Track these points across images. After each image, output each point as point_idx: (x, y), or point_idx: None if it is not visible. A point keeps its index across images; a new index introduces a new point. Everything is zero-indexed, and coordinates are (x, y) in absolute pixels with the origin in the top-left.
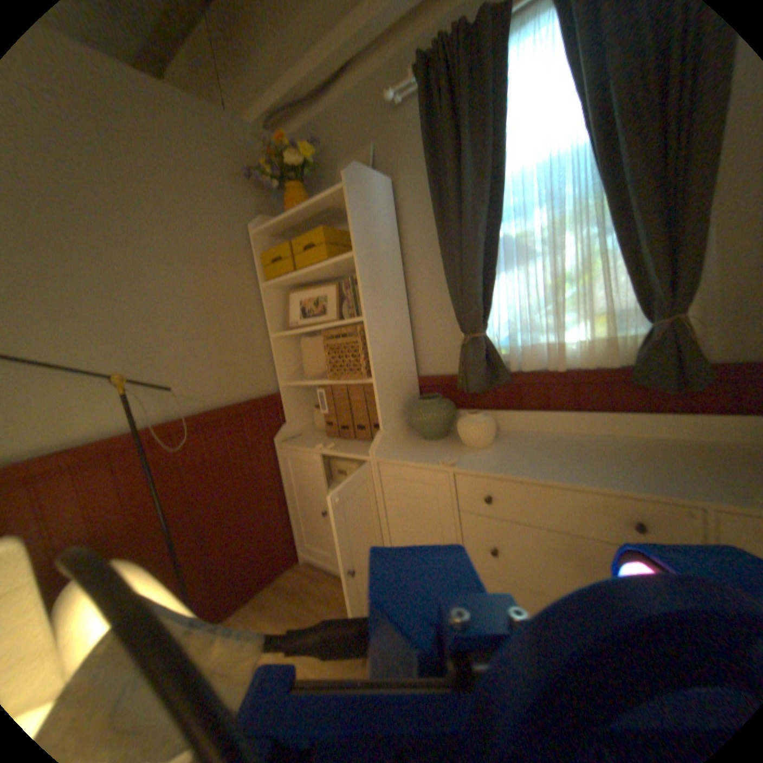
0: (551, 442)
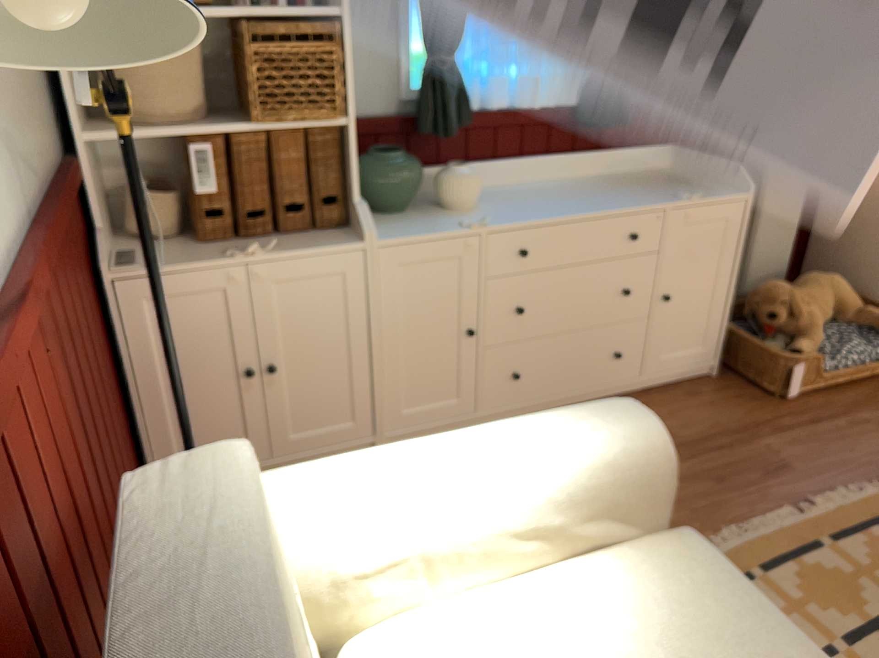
0: (519, 192)
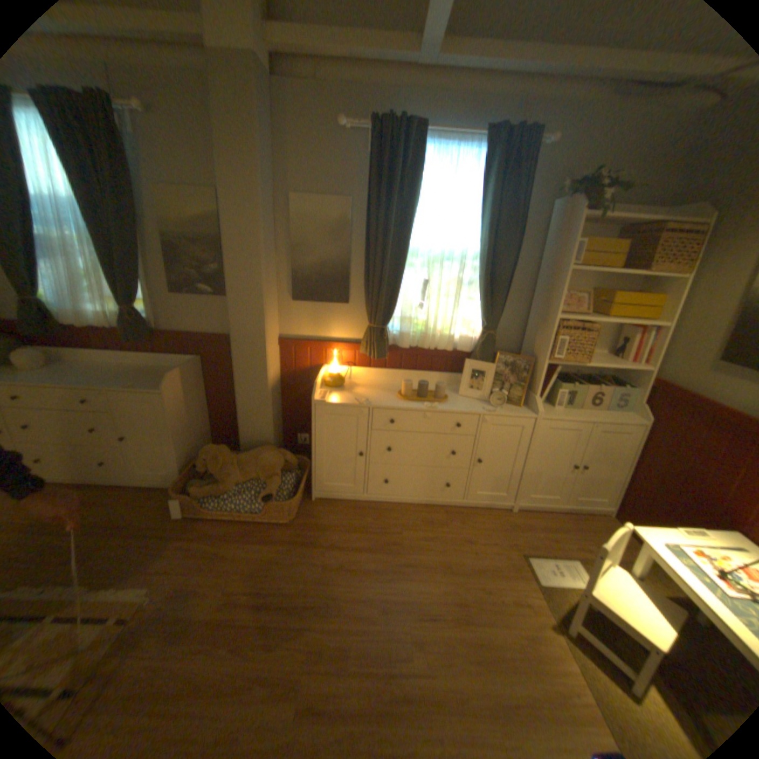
0: (79, 369)
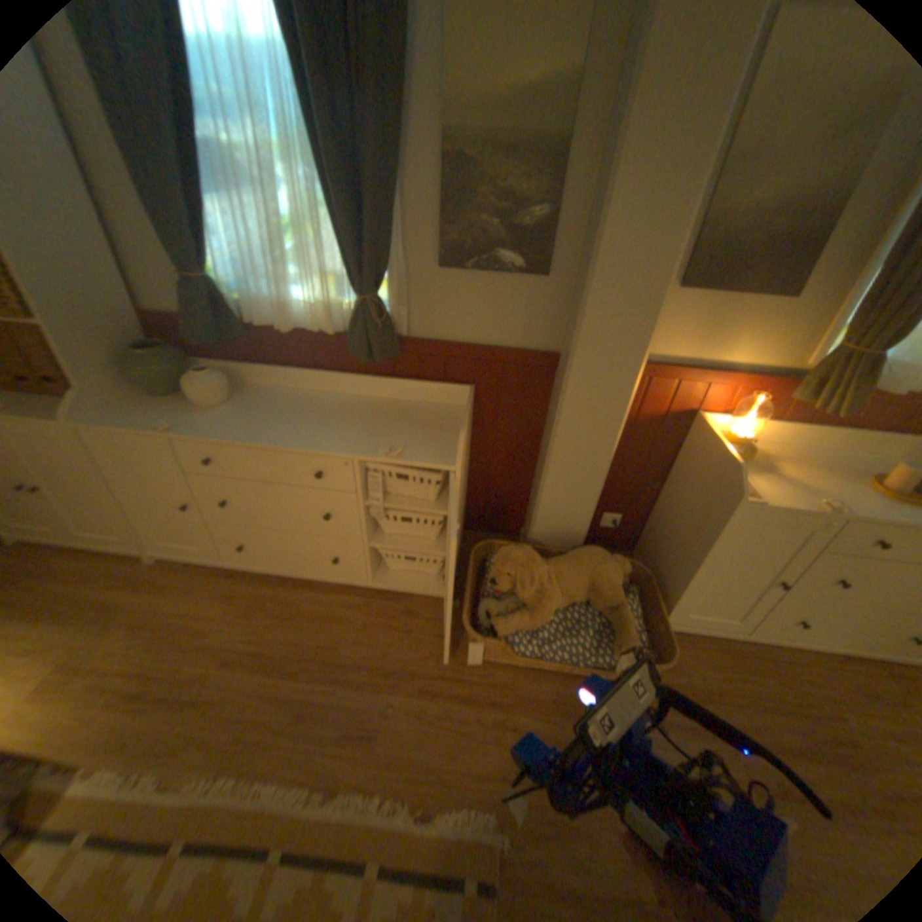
0: (284, 401)
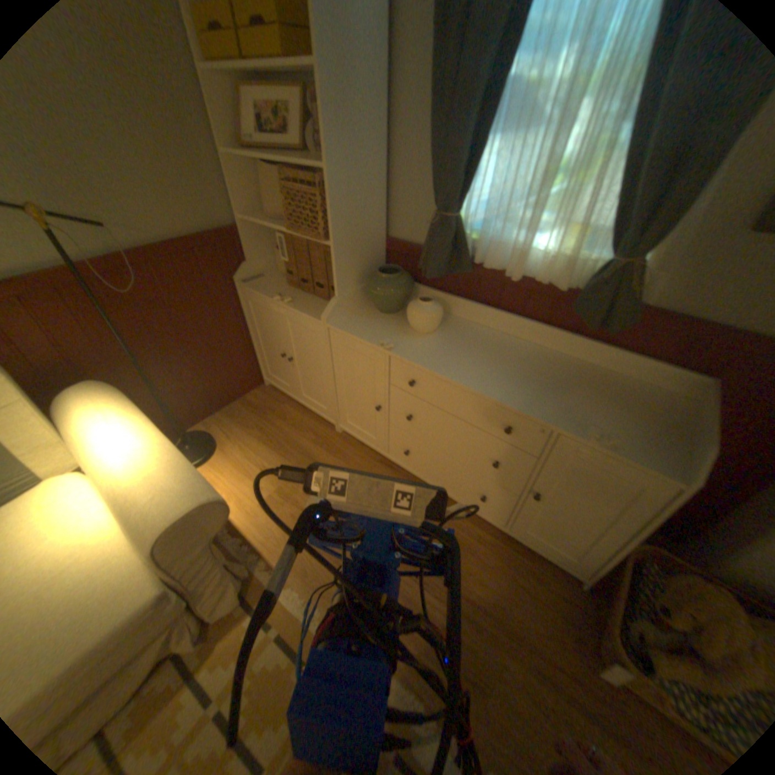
0: (484, 341)
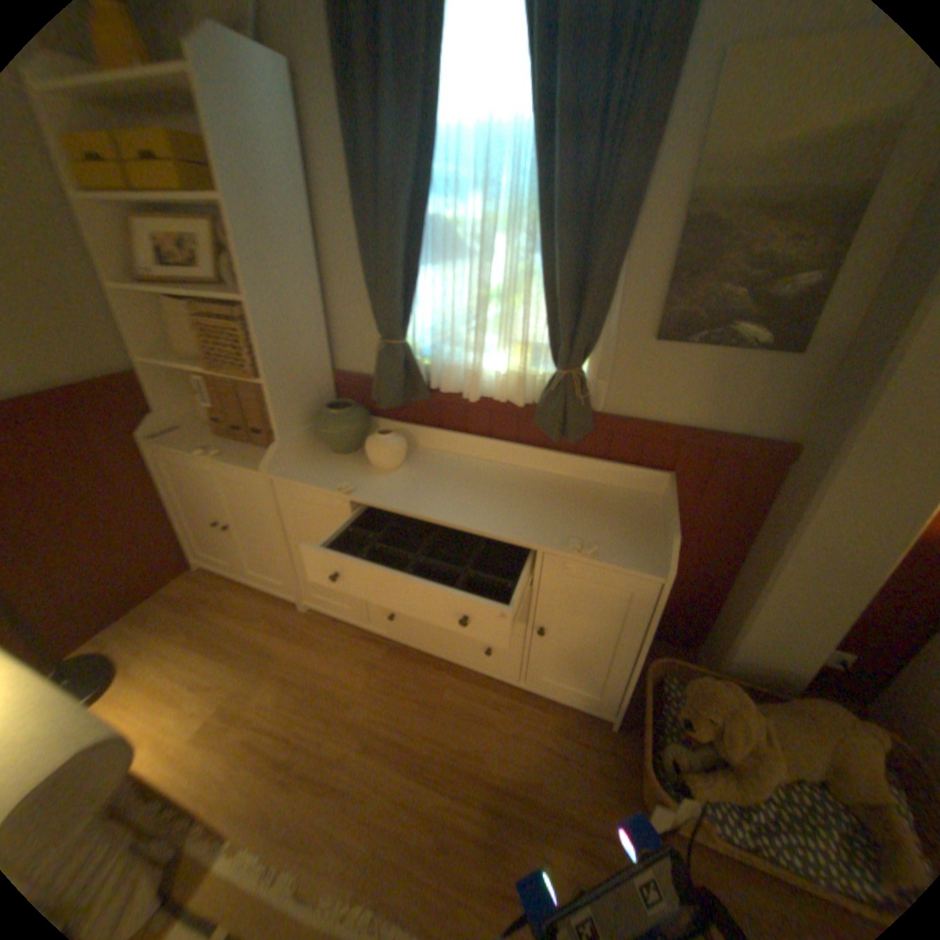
0: (456, 469)
